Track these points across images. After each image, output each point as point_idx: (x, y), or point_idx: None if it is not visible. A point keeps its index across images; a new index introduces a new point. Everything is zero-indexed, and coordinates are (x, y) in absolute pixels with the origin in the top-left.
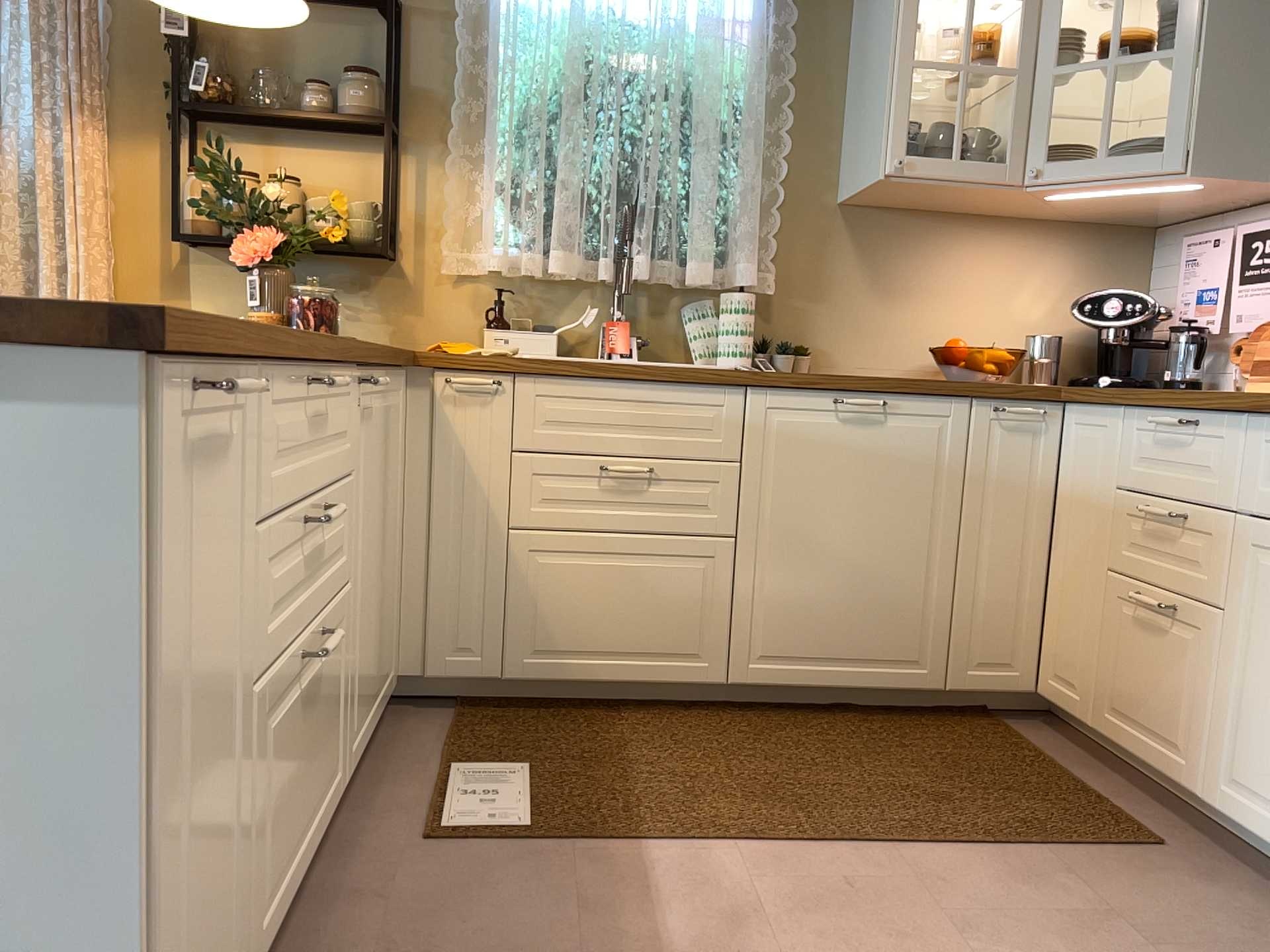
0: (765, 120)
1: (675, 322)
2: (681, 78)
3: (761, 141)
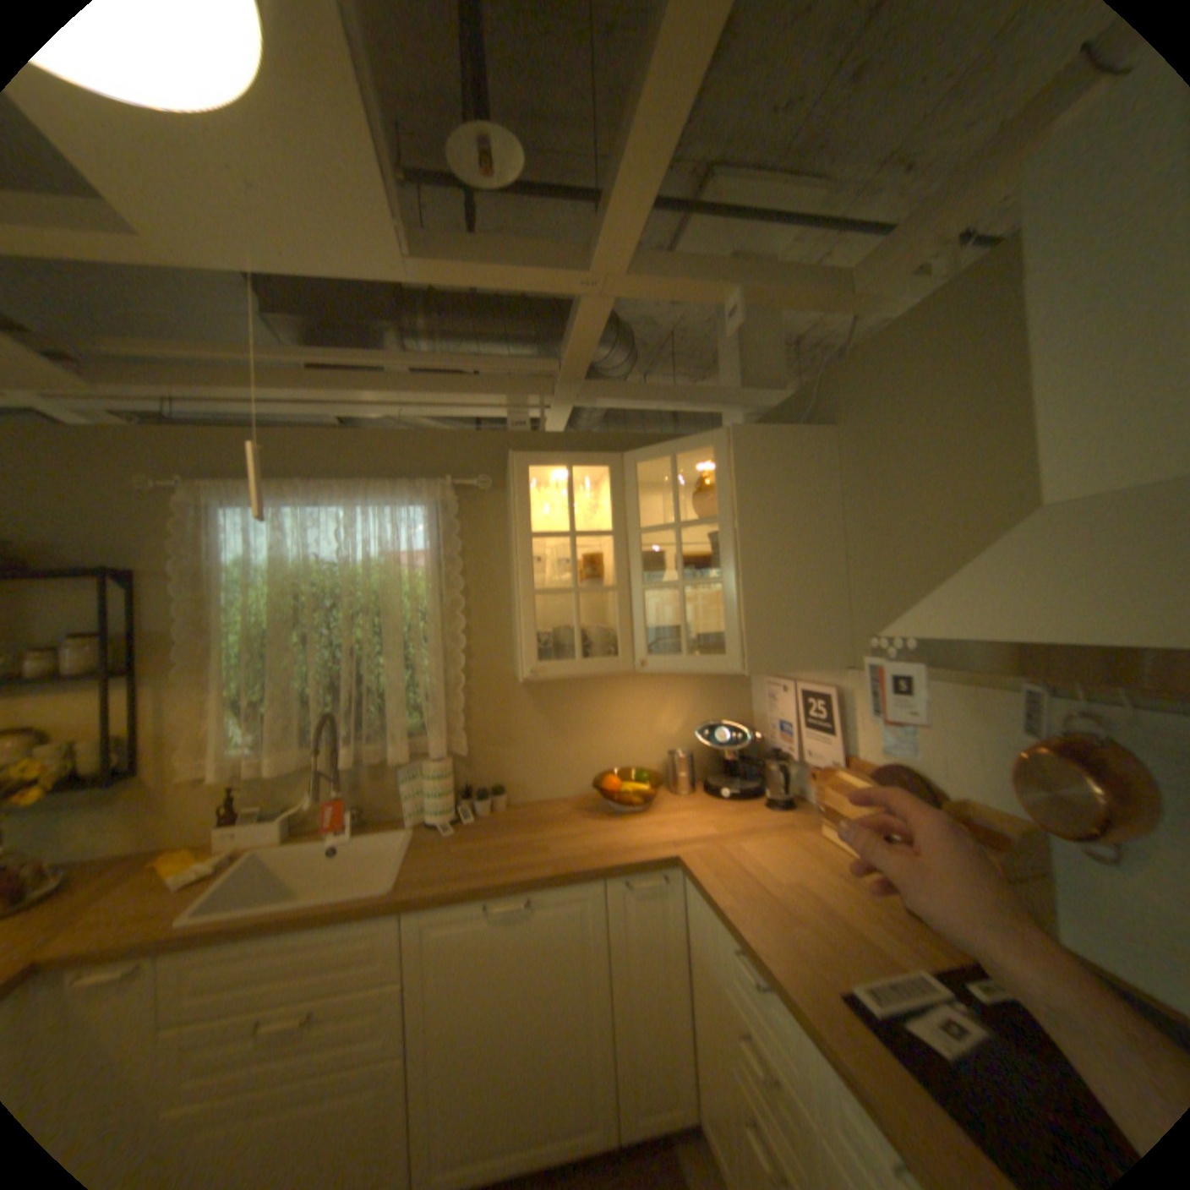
0: (447, 620)
1: (392, 782)
2: (370, 602)
3: (440, 641)
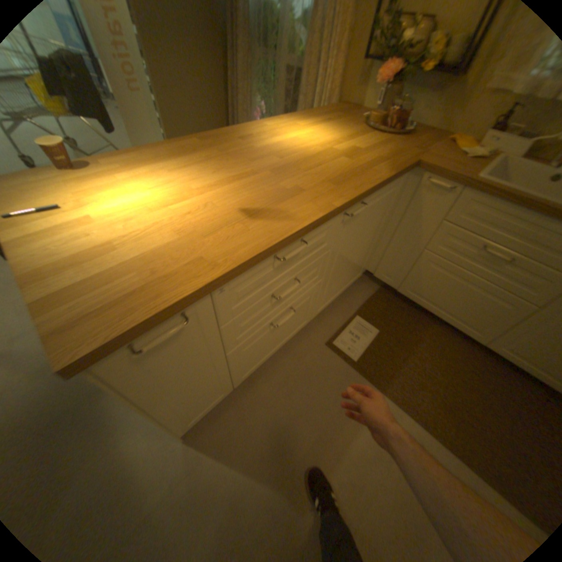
0: None
1: None
2: None
3: None
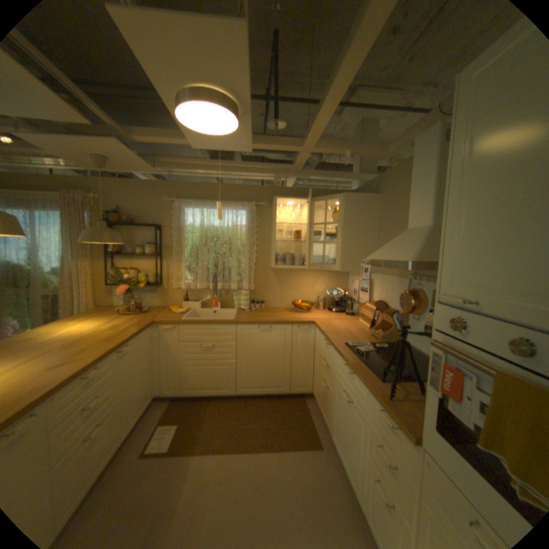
0: (250, 248)
1: (231, 296)
2: (228, 241)
3: (248, 255)
